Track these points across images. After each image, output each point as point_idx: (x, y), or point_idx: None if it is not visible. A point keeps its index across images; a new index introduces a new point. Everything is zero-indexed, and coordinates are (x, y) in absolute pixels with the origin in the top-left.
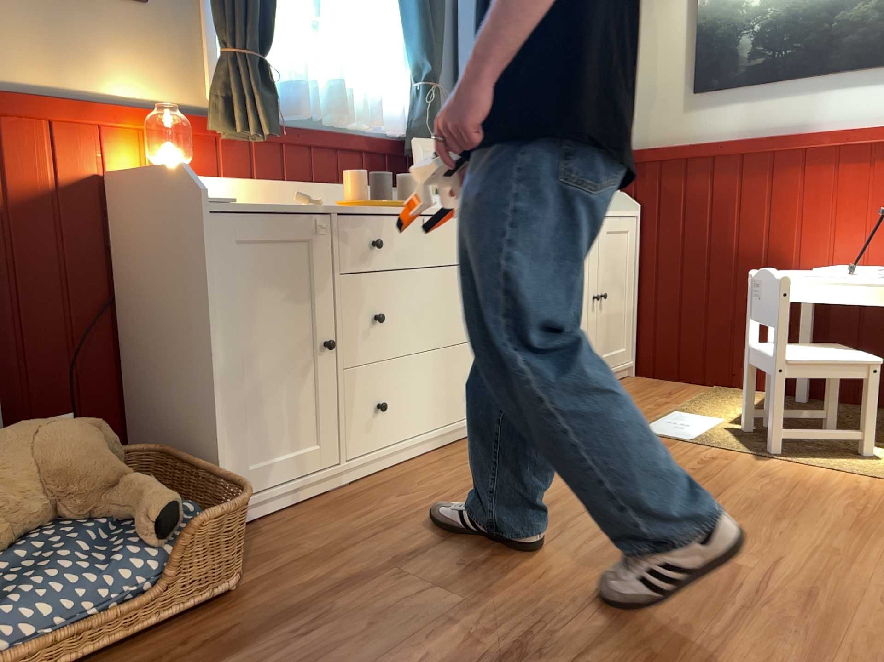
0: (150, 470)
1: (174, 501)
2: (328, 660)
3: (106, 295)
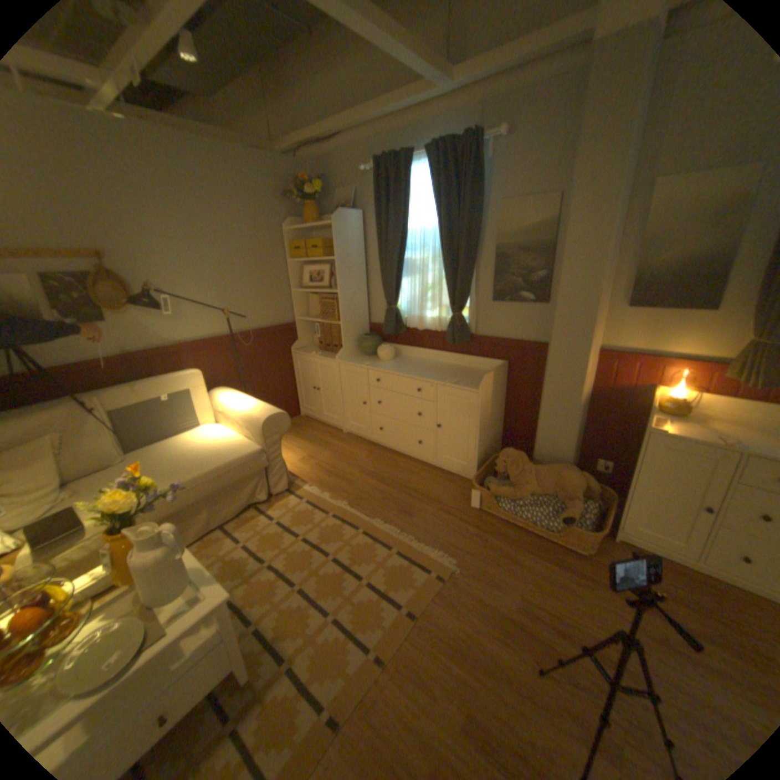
0: (611, 501)
1: (576, 517)
2: (572, 595)
3: (642, 429)
